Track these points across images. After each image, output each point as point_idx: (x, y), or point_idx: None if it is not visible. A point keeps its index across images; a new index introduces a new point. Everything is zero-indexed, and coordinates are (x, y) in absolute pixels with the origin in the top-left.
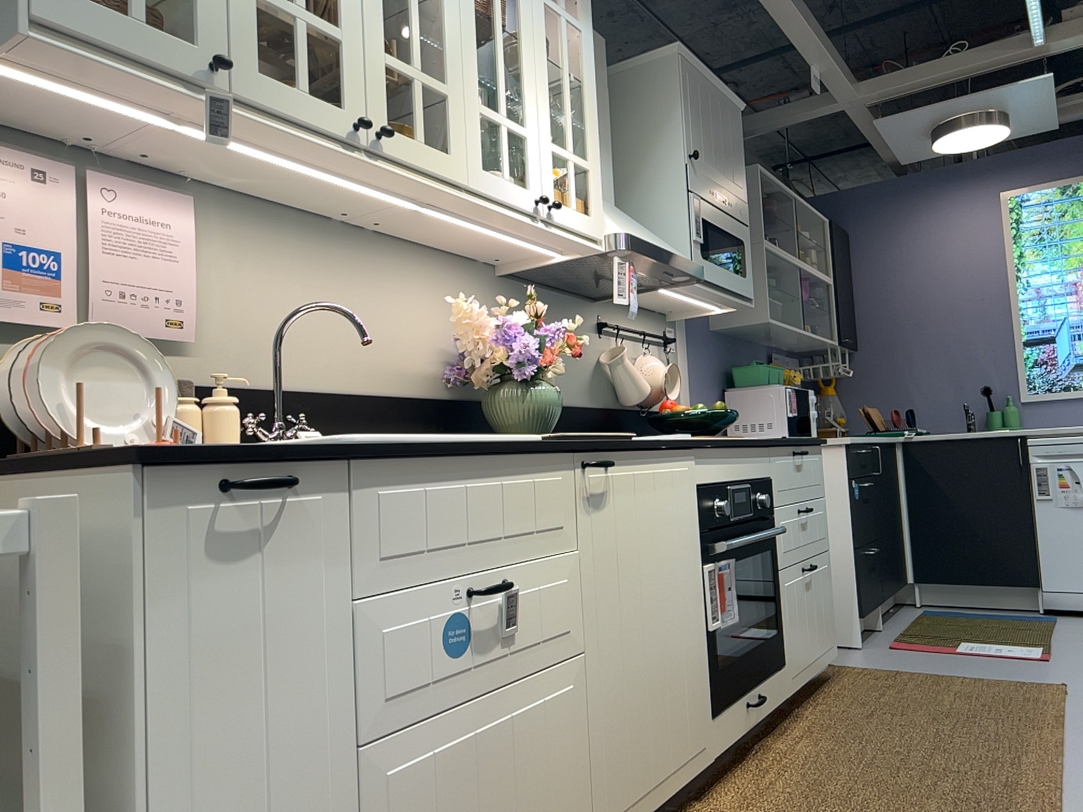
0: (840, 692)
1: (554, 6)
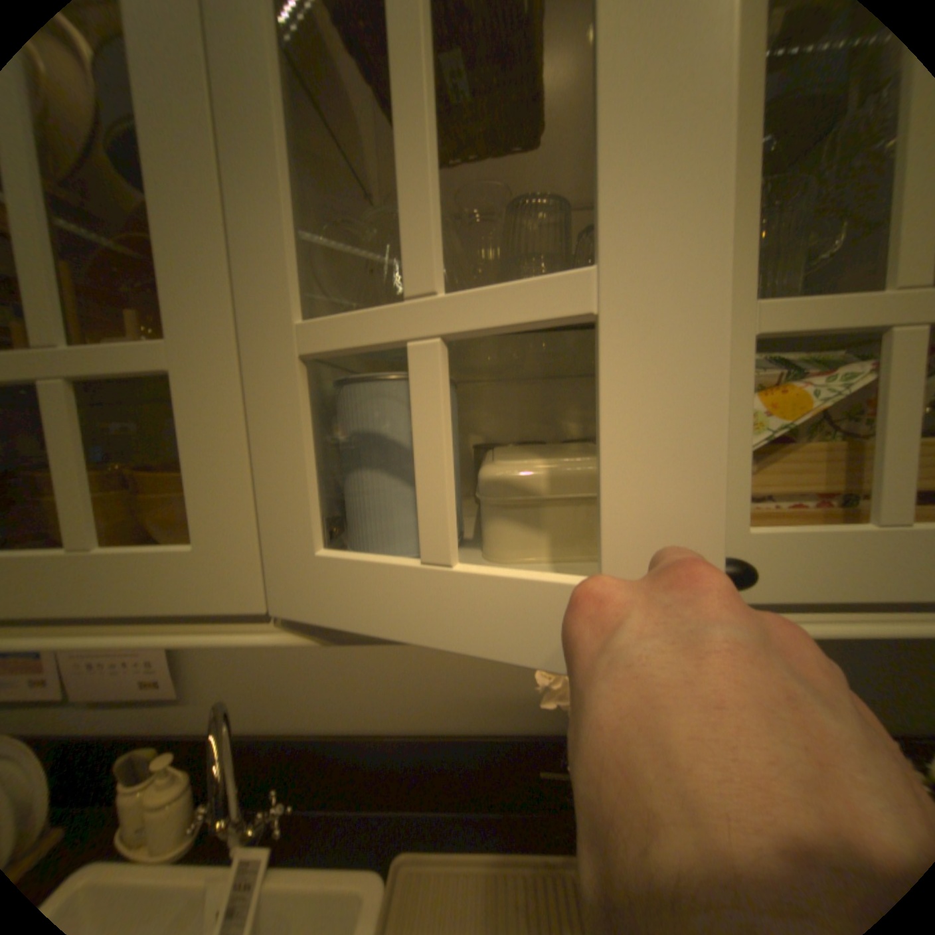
0: None
1: None
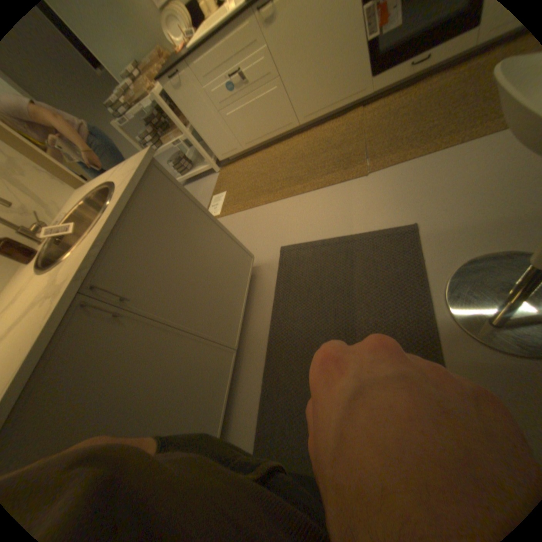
0: None
1: None
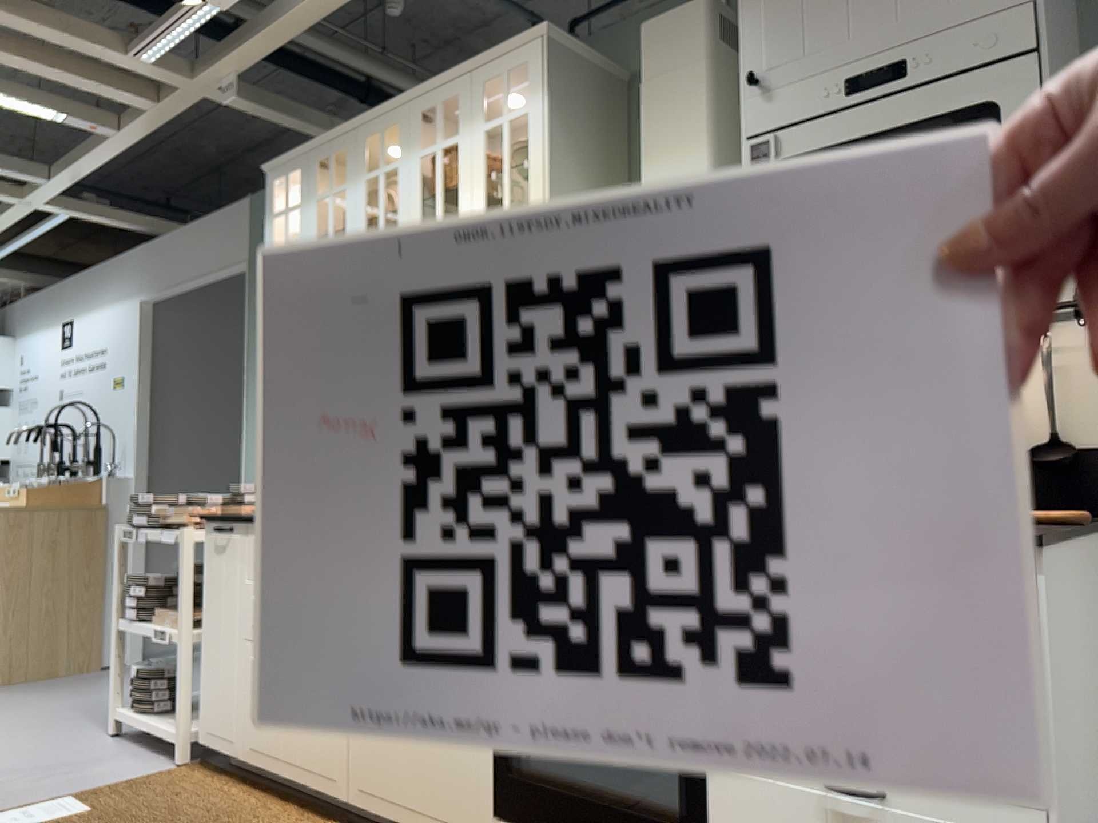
0: None
1: (494, 123)
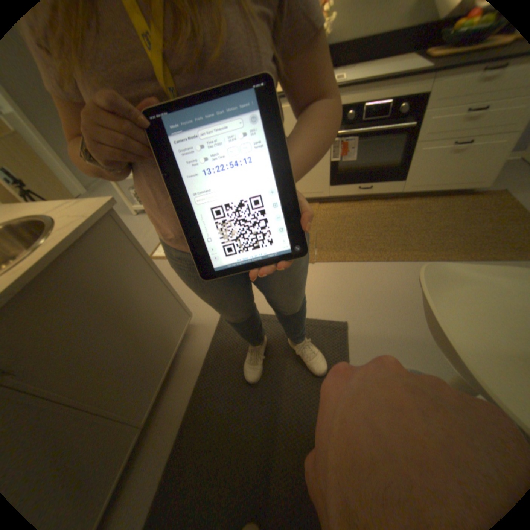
0: (457, 200)
1: None
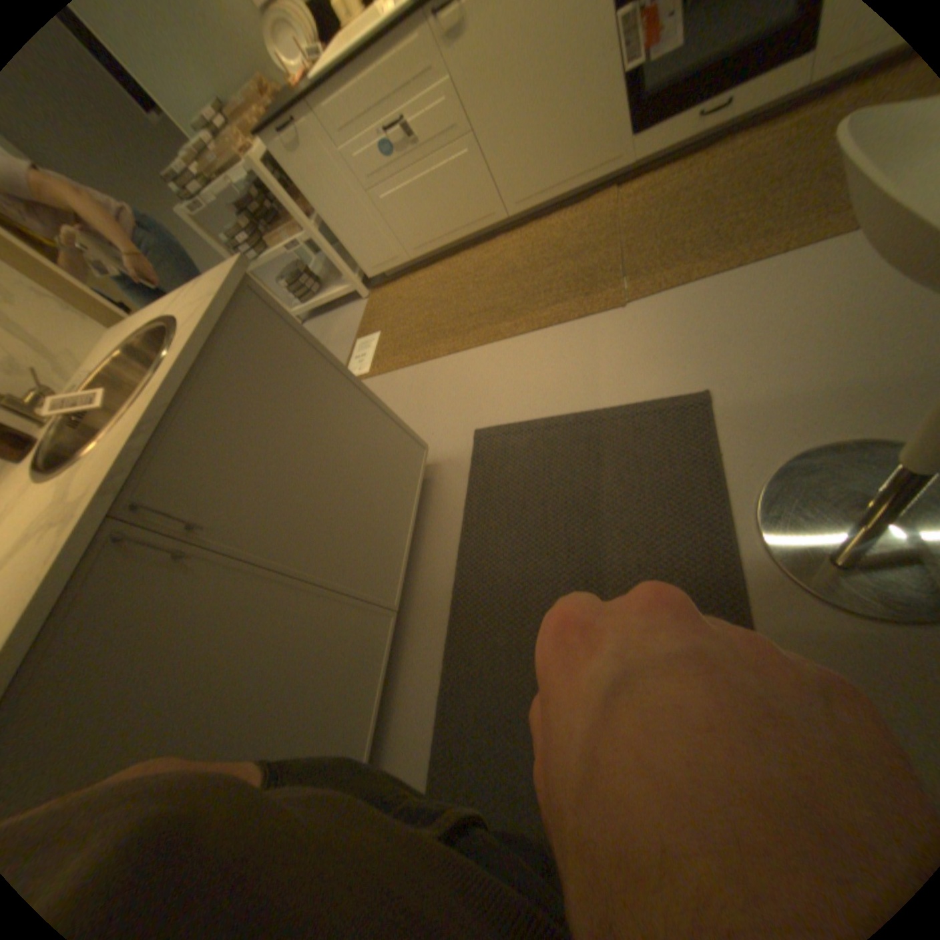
0: None
1: None
